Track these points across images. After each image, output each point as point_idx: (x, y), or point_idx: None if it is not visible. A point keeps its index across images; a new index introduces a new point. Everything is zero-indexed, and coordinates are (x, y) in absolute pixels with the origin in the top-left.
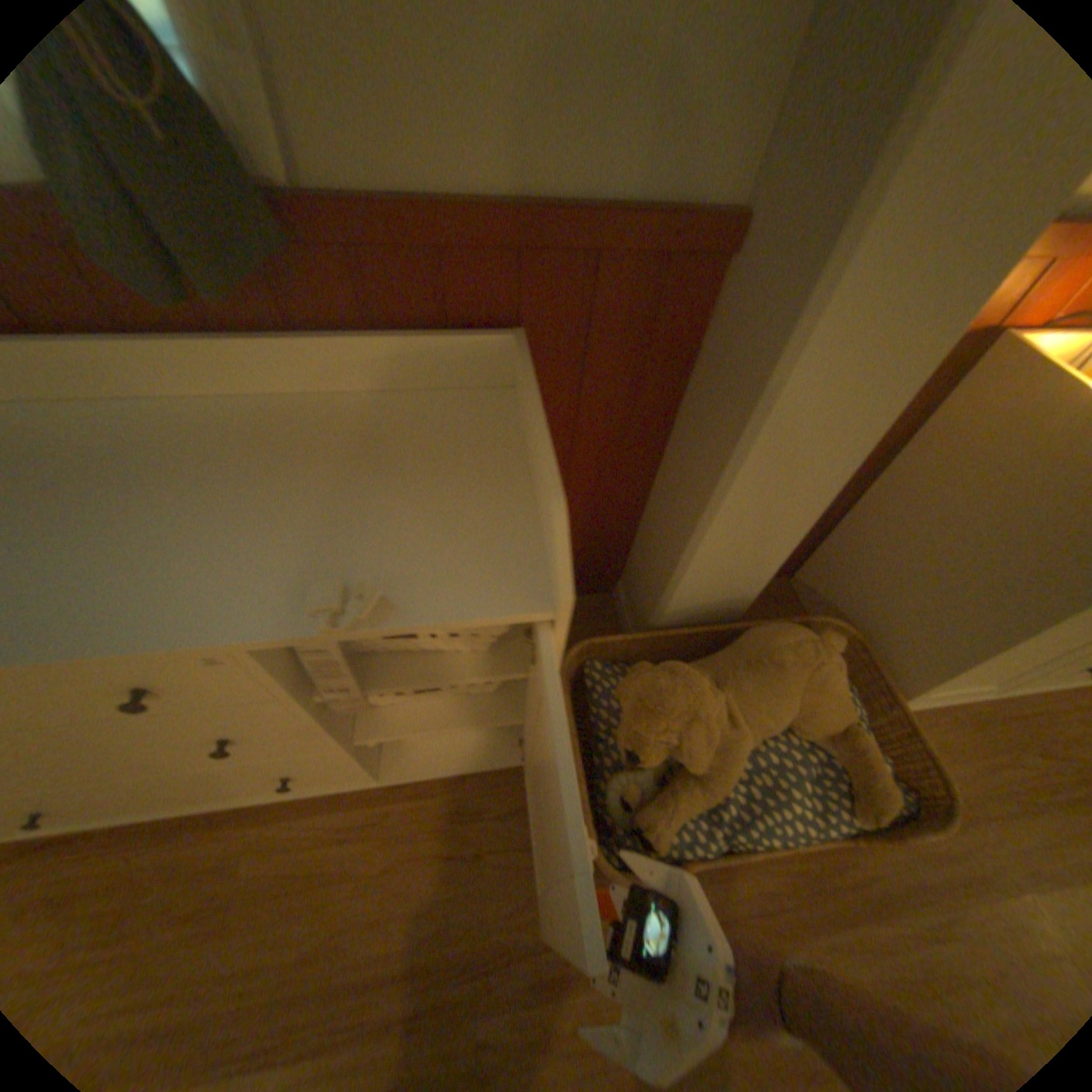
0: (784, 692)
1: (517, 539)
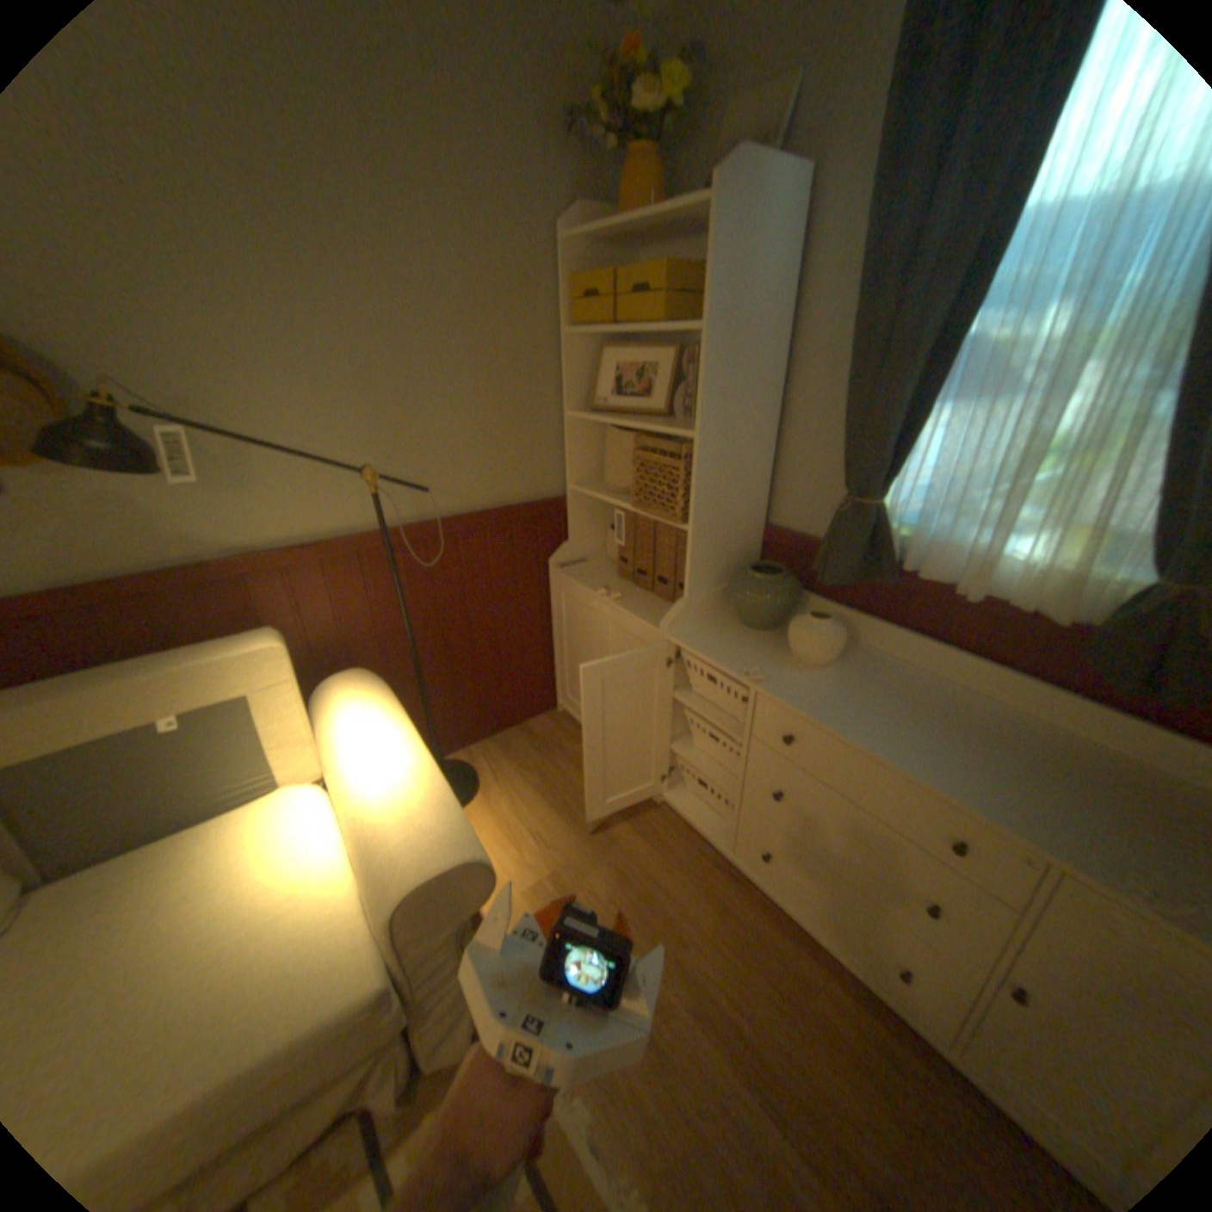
0: None
1: None
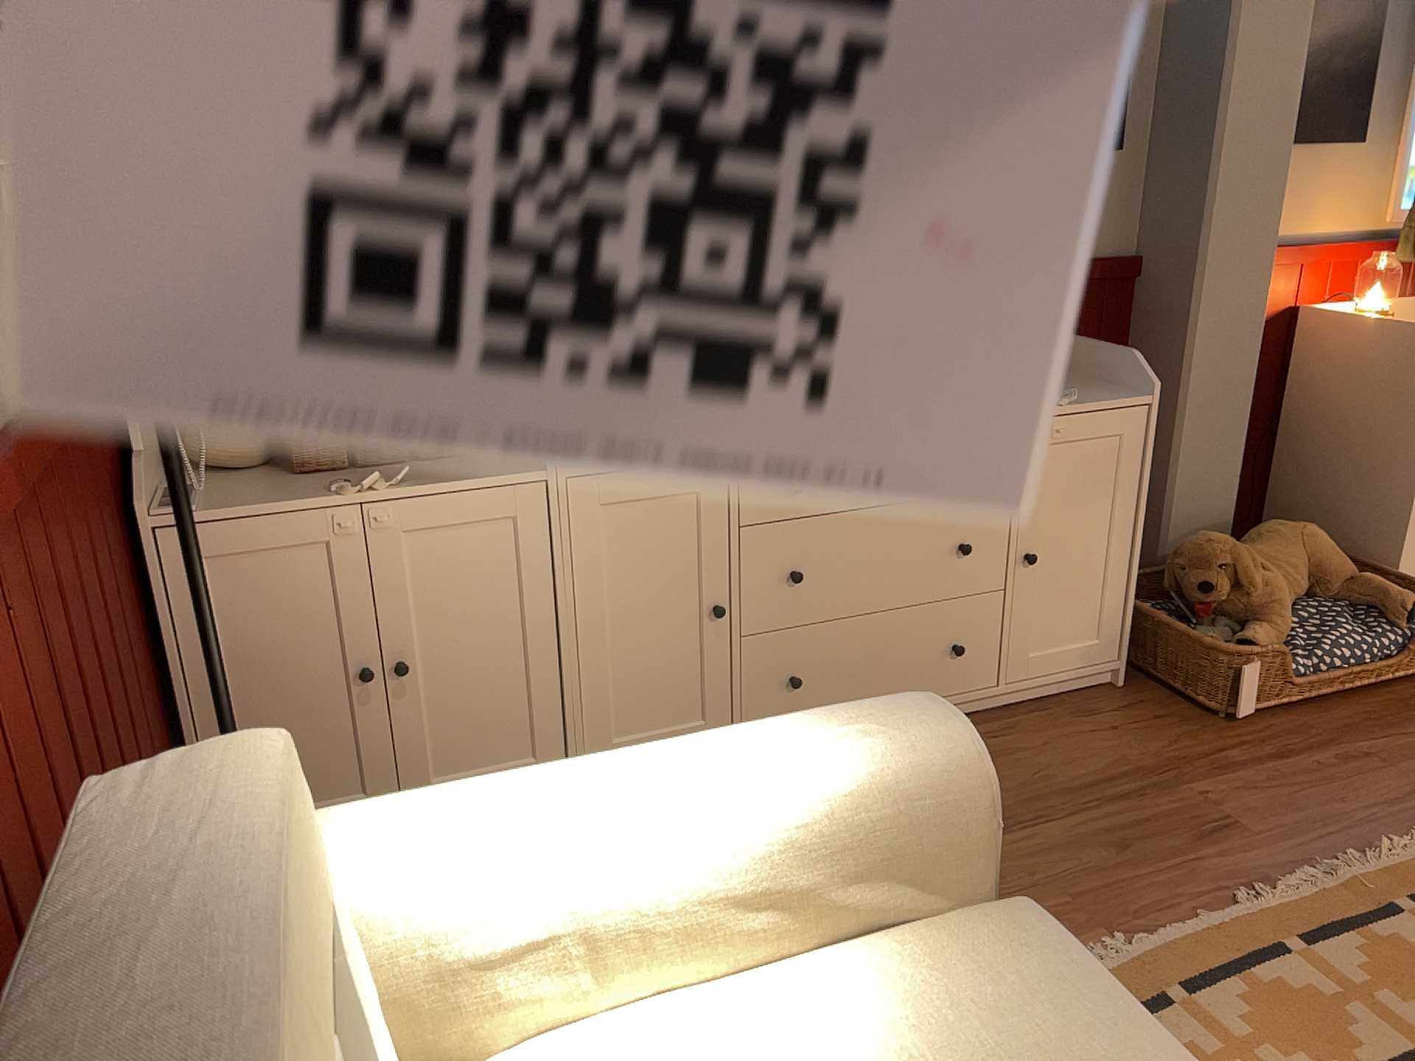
0: (1290, 549)
1: (1109, 388)
